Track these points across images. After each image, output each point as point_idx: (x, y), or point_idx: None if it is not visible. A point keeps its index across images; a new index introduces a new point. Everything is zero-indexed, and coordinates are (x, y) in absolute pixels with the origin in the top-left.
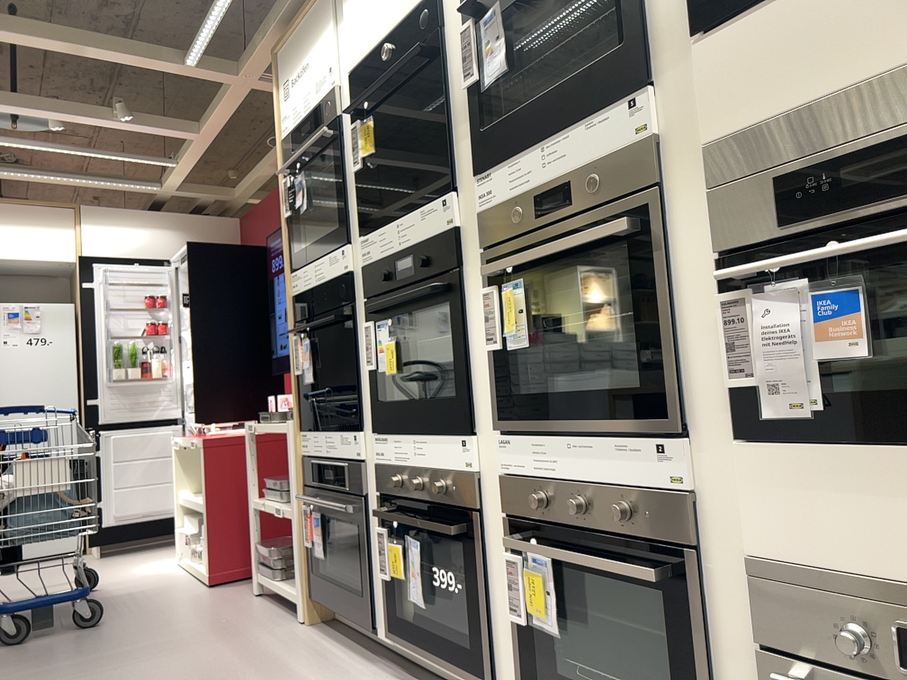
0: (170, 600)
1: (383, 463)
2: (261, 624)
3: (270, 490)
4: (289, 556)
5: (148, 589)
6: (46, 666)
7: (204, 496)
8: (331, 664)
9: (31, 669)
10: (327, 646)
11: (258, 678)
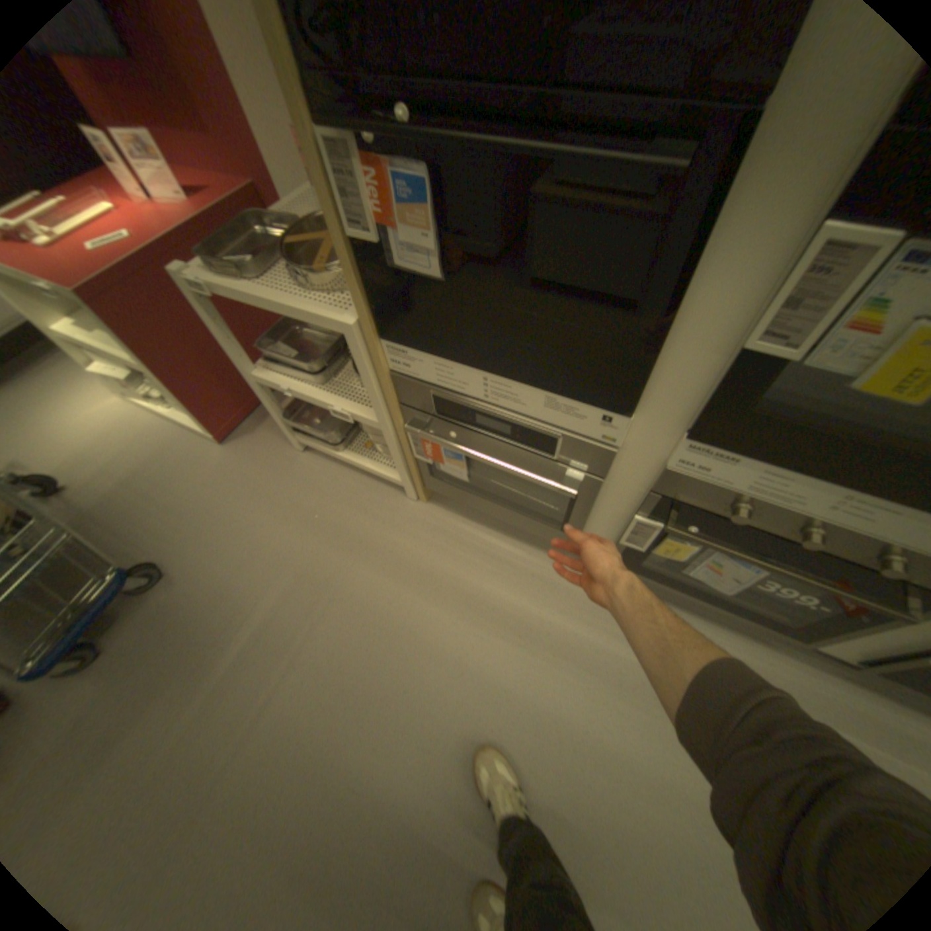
0: (199, 488)
1: (703, 476)
2: (370, 514)
3: (283, 366)
4: (355, 435)
5: (141, 470)
6: (191, 694)
7: (122, 346)
8: (525, 574)
9: (176, 707)
10: (485, 537)
11: (475, 625)
